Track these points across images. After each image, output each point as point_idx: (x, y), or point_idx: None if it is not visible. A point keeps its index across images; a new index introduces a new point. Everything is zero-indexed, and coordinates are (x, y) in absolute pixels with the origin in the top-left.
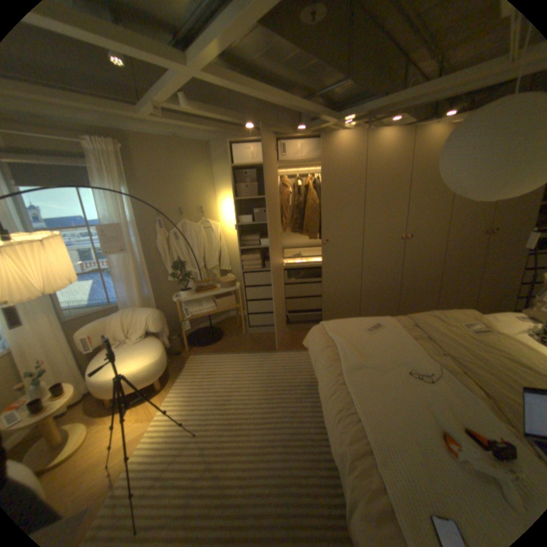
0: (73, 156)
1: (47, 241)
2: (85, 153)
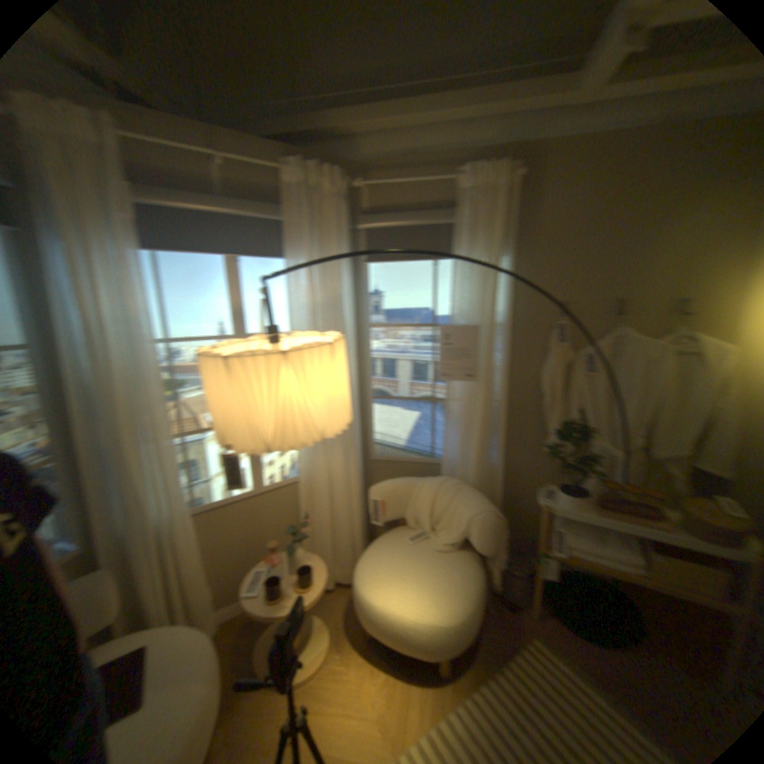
0: (446, 207)
1: (302, 354)
2: (461, 197)
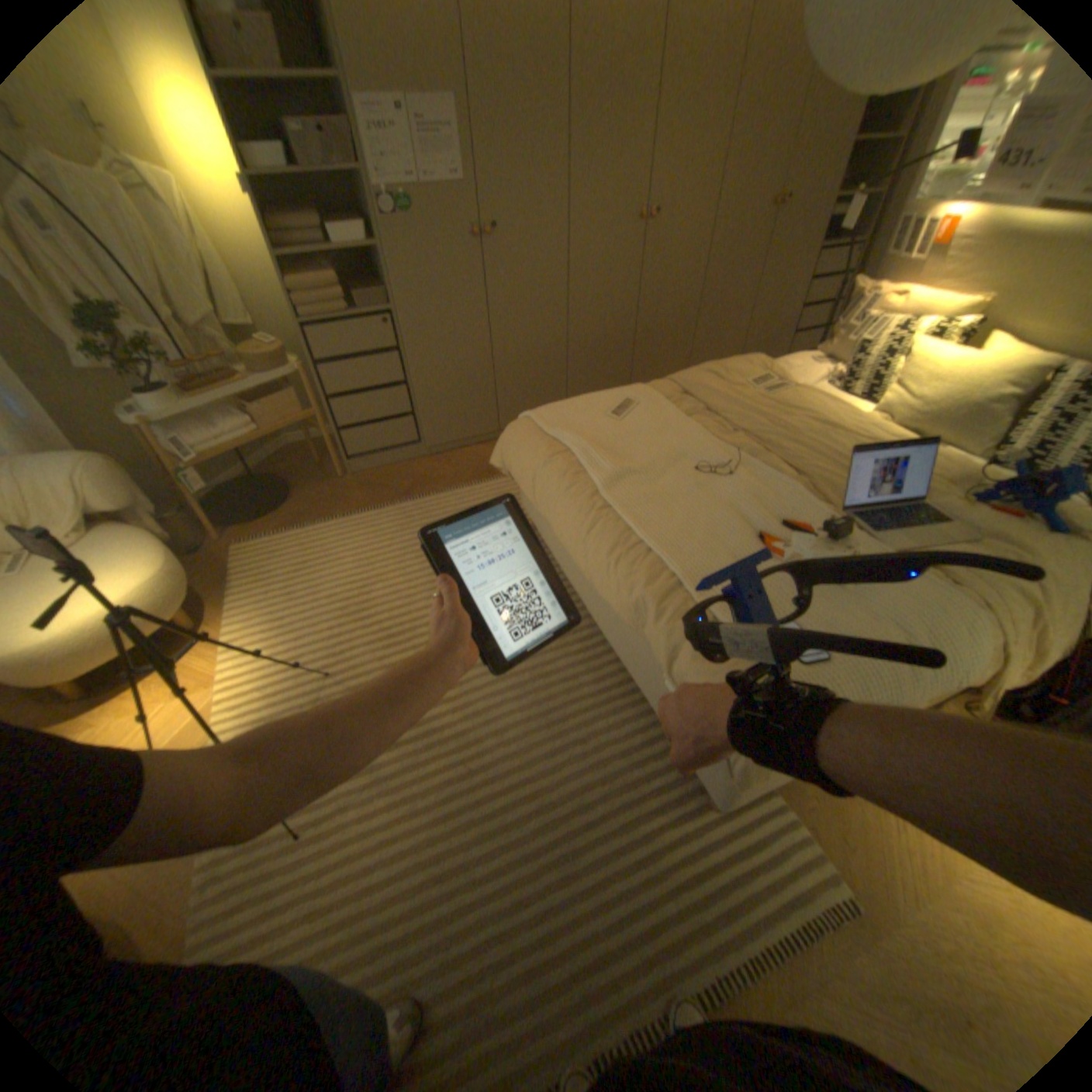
0: None
1: None
2: None
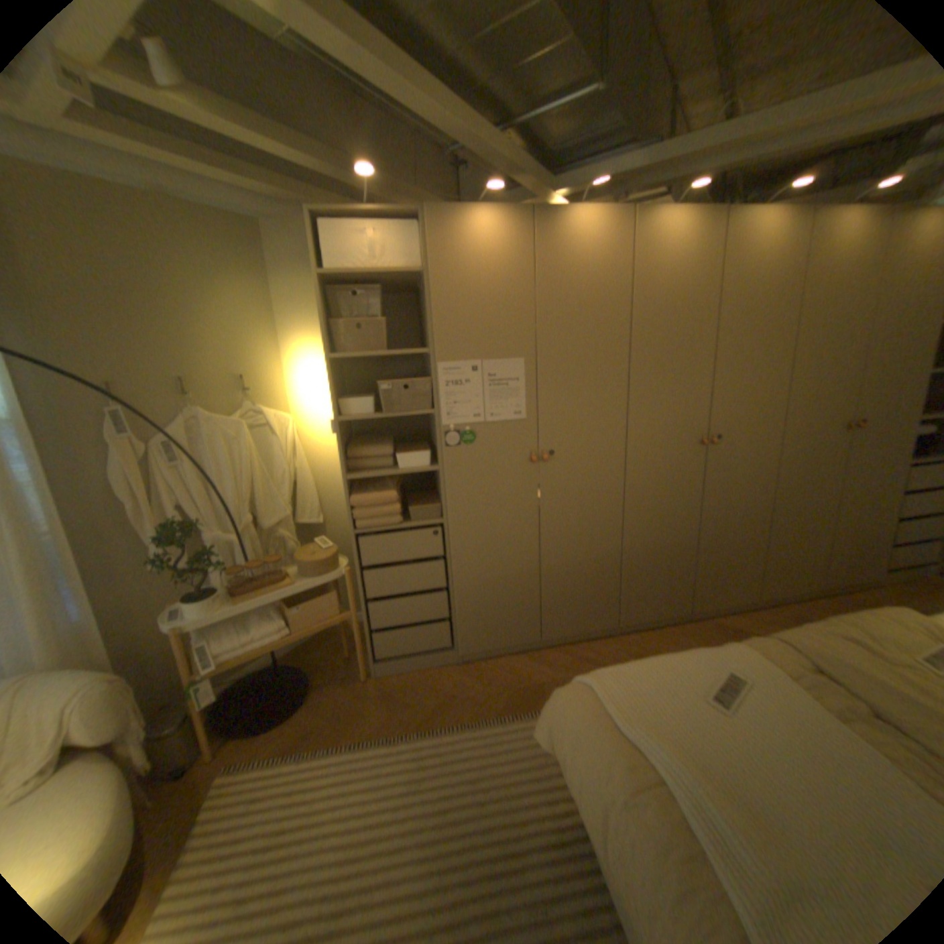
0: None
1: None
2: None
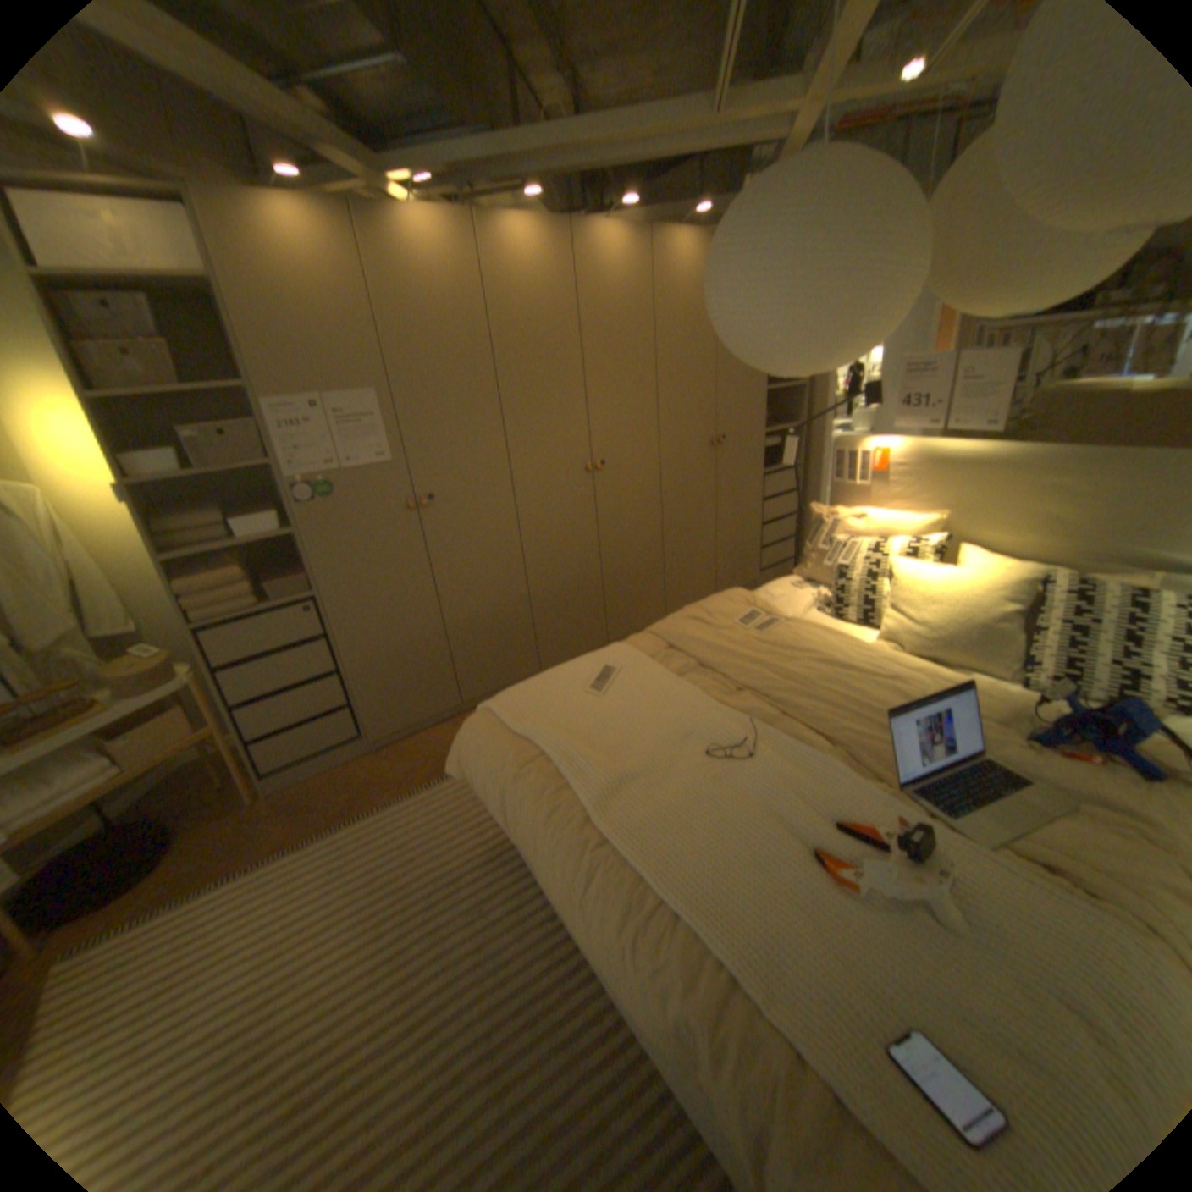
0: None
1: None
2: None
